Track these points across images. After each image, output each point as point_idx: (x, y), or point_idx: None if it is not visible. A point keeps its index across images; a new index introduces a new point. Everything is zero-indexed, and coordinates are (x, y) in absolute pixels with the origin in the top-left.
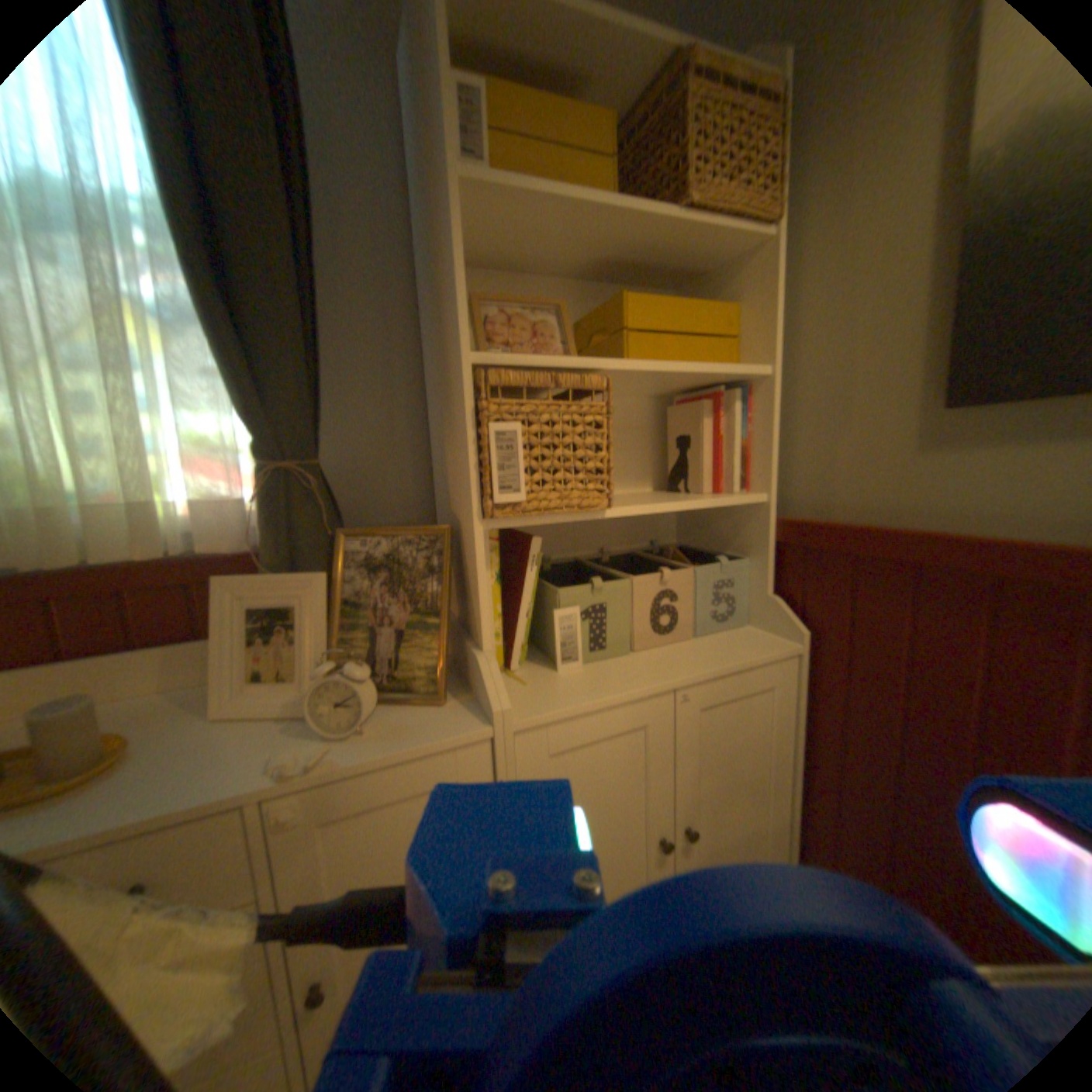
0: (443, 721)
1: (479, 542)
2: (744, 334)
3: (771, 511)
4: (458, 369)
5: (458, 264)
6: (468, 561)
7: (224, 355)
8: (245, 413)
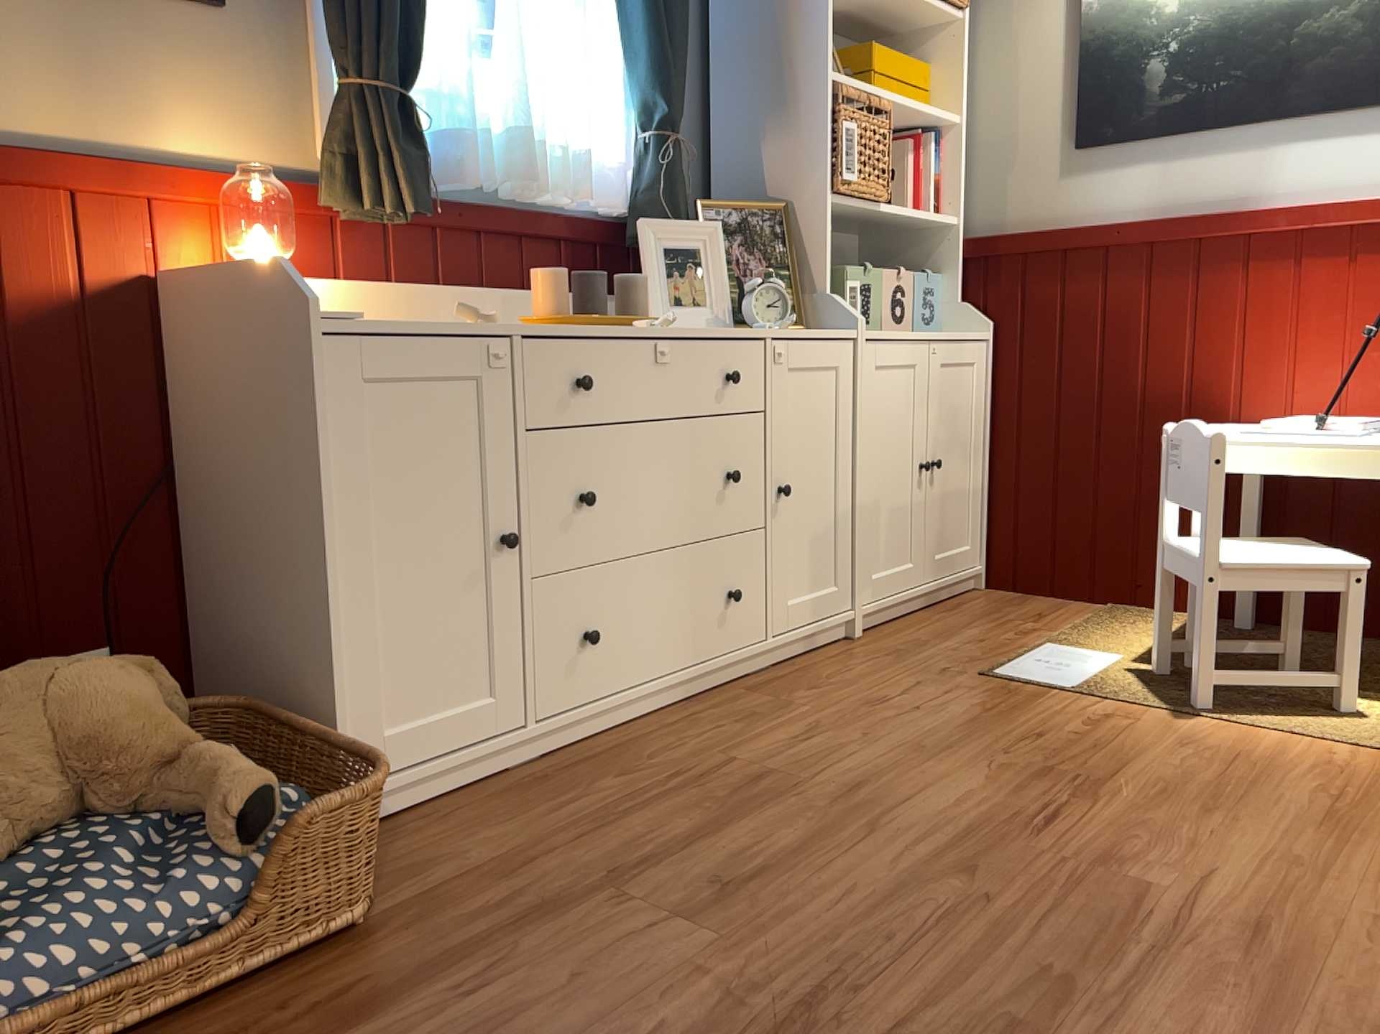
0: (817, 331)
1: (822, 209)
2: (931, 91)
3: (957, 232)
4: (803, 82)
5: (822, 9)
6: (792, 234)
7: (637, 42)
8: (644, 91)
